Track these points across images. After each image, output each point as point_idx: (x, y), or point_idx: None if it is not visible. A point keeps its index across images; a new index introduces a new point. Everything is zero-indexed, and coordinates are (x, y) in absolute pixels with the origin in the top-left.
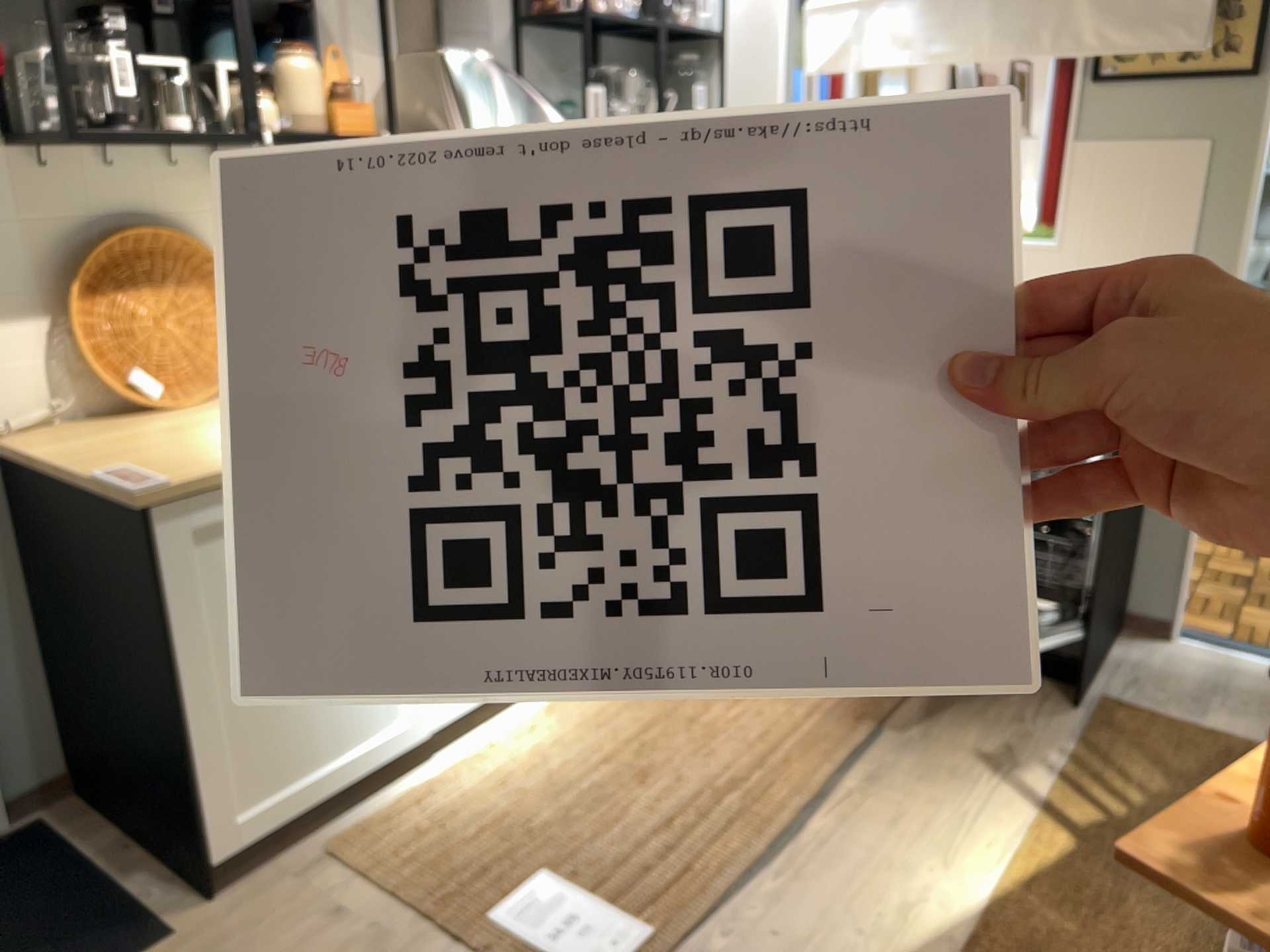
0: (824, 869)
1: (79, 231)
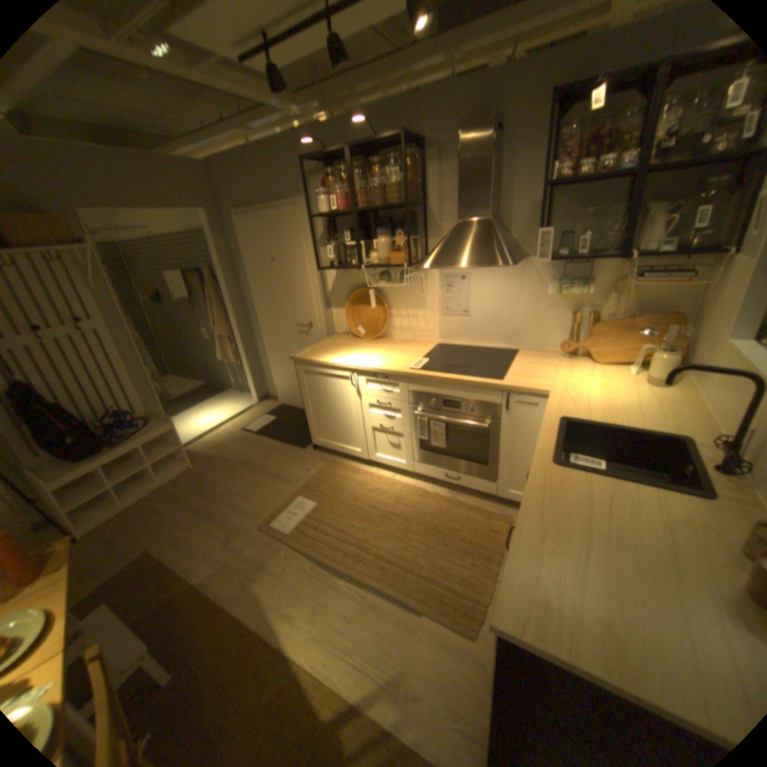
0: (314, 584)
1: (354, 287)
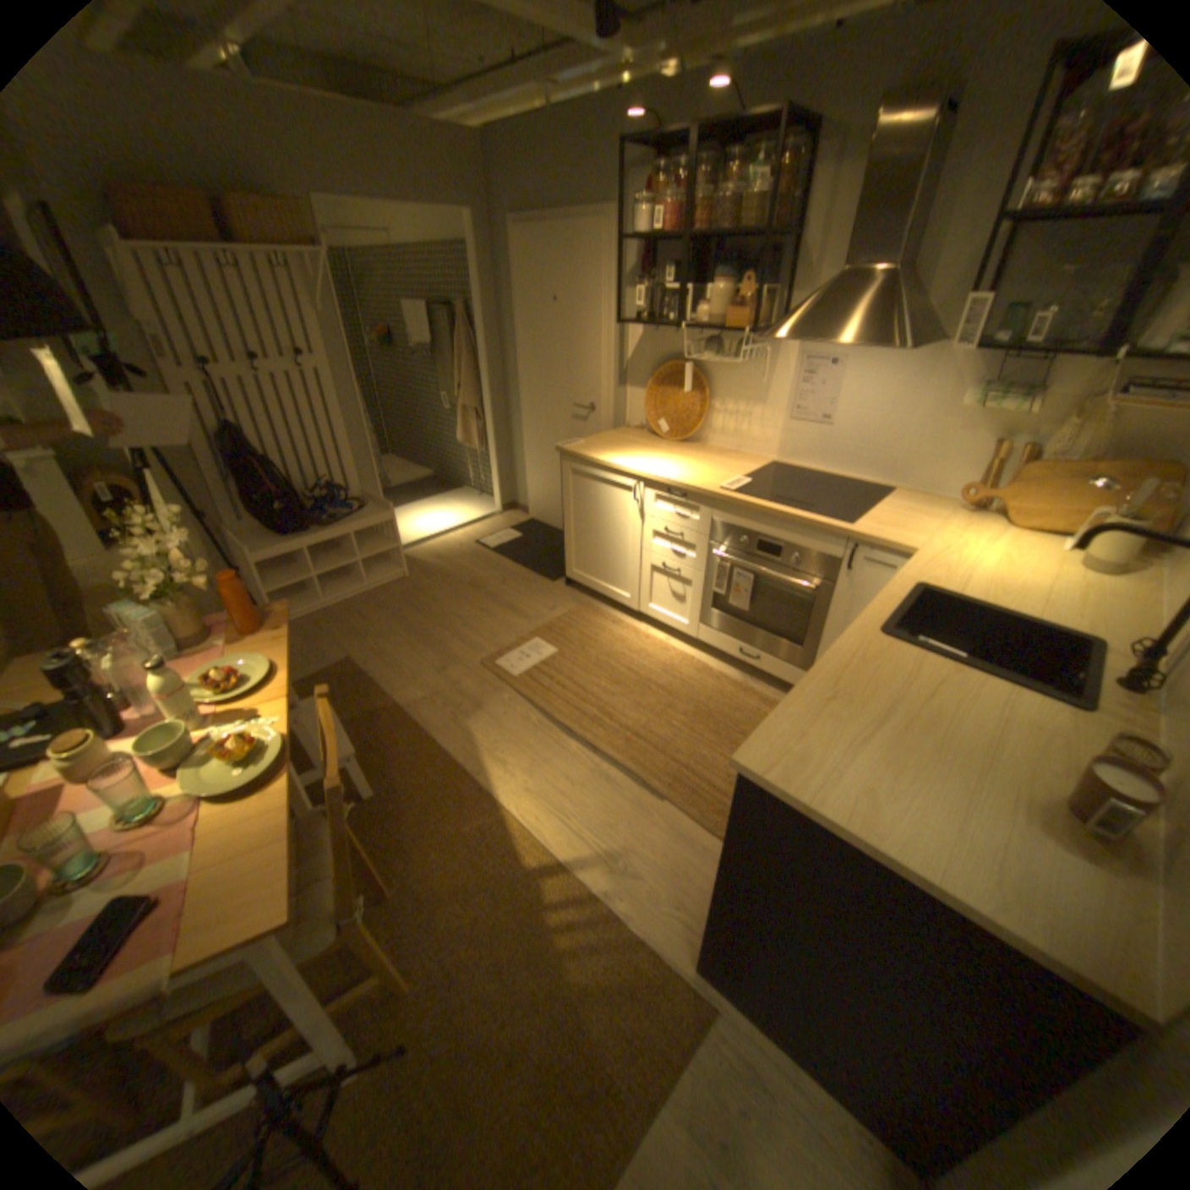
0: (539, 738)
1: (666, 359)
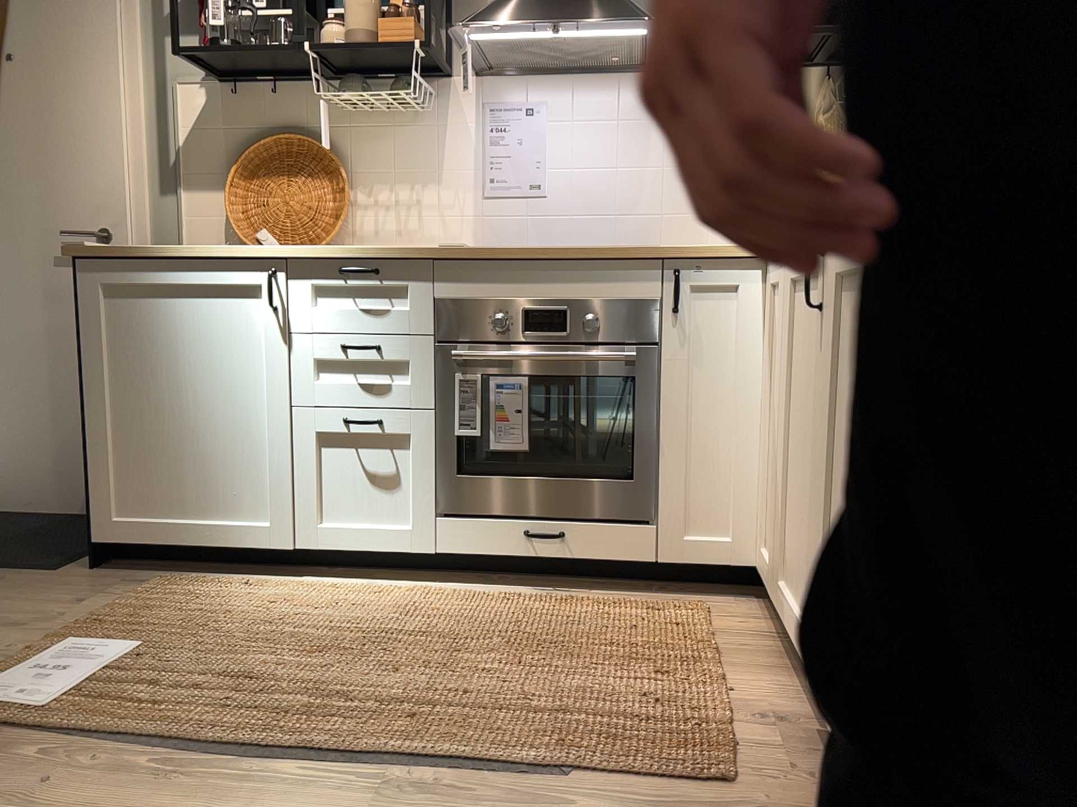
0: (190, 799)
1: (257, 138)
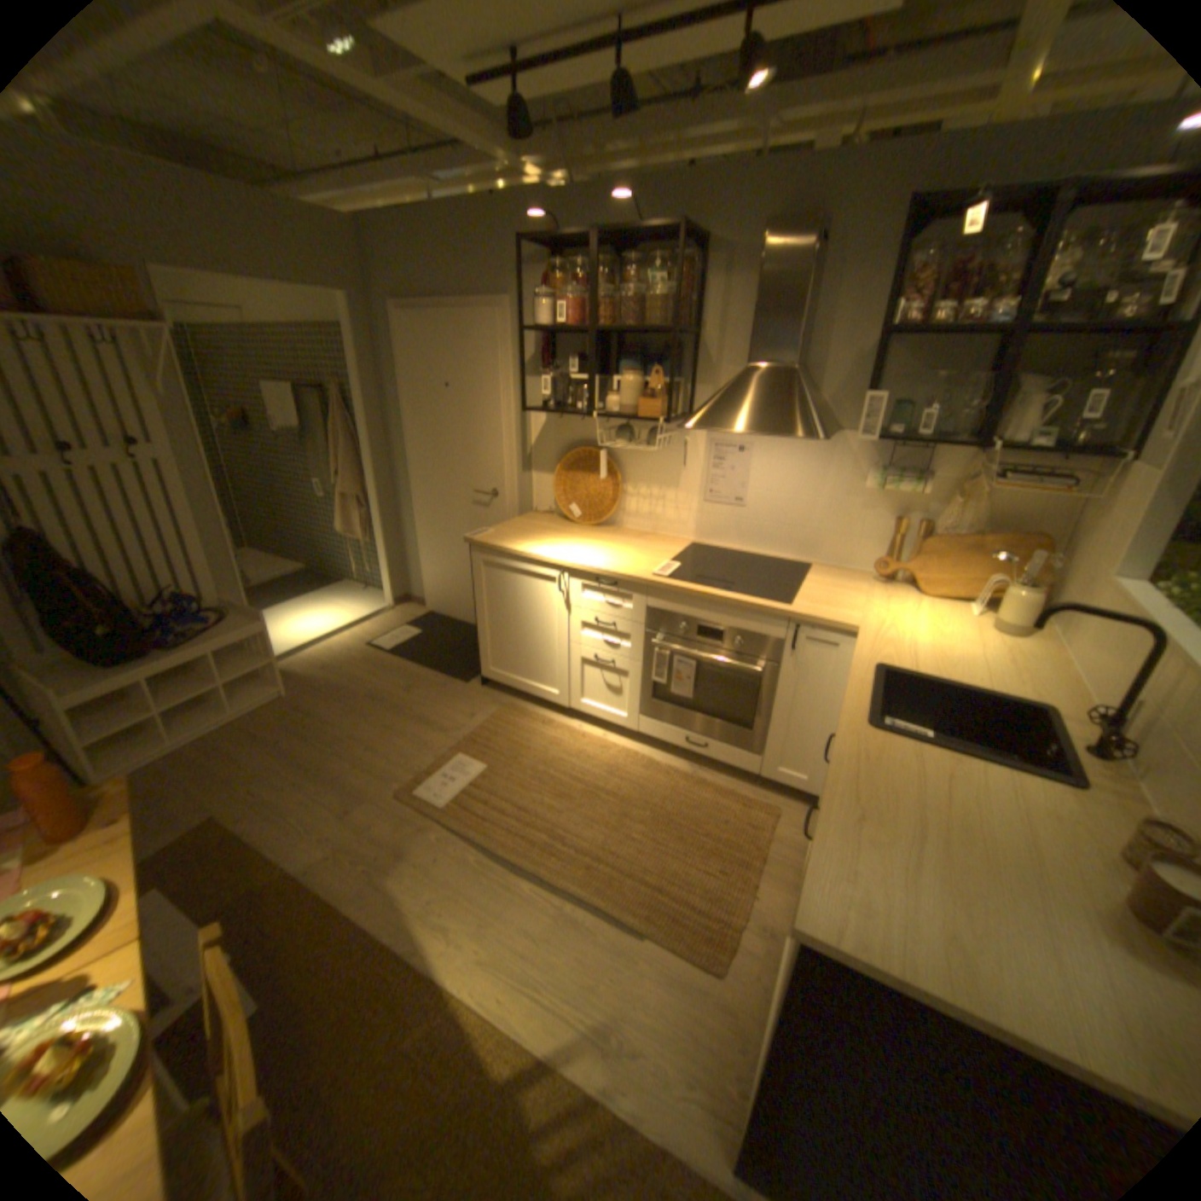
0: (483, 885)
1: (573, 445)
